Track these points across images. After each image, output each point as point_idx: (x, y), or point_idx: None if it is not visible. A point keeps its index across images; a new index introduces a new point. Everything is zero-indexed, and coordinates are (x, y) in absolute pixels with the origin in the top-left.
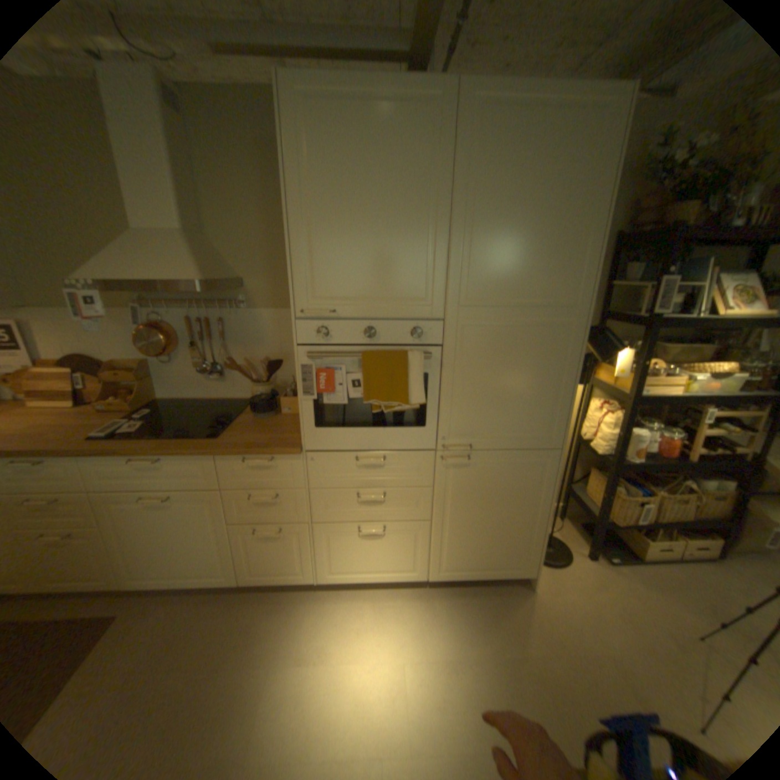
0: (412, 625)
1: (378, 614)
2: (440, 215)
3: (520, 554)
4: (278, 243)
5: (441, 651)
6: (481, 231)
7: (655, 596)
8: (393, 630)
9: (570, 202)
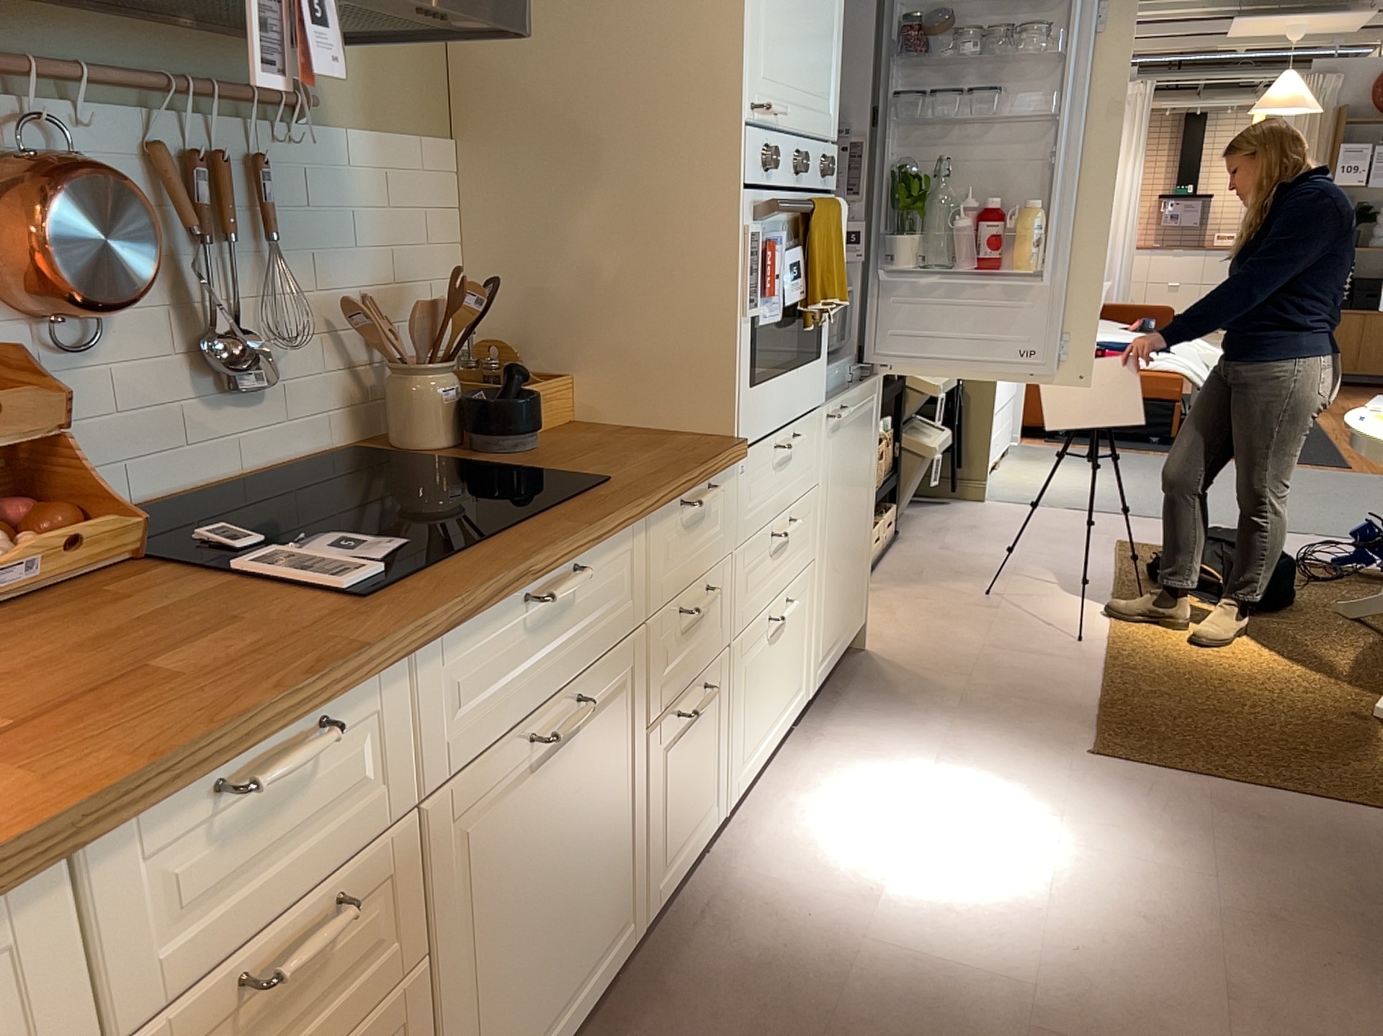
0: (857, 762)
1: (814, 789)
2: None
3: (860, 580)
4: None
5: (918, 750)
6: None
7: (918, 586)
8: (856, 782)
9: None
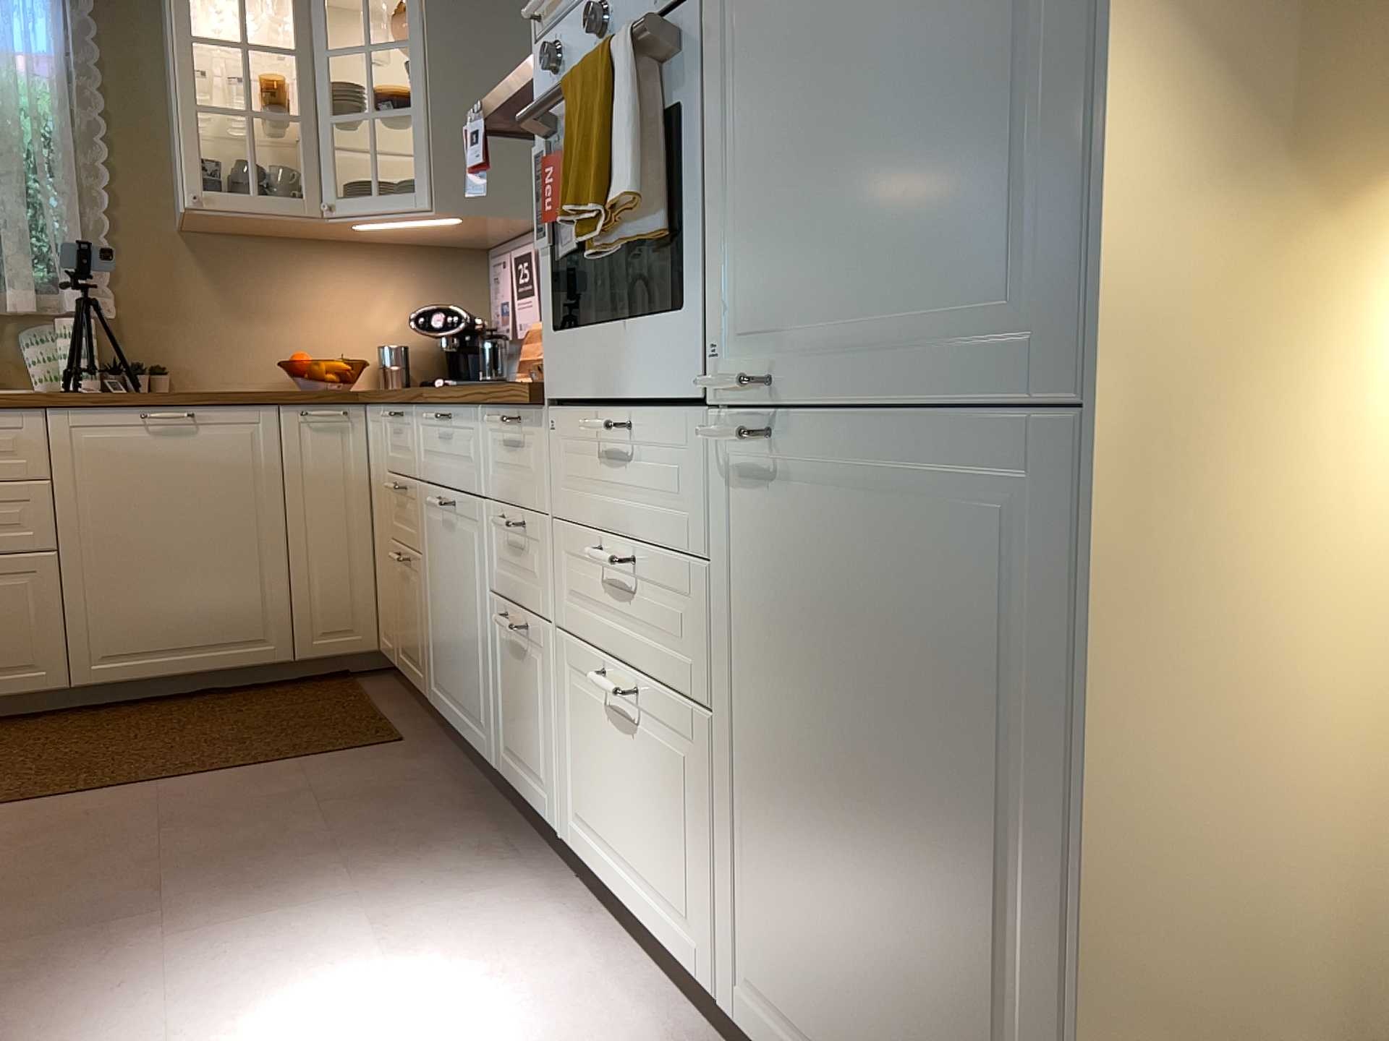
0: None
1: (581, 1002)
2: None
3: None
4: None
5: None
6: None
7: None
8: None
9: None
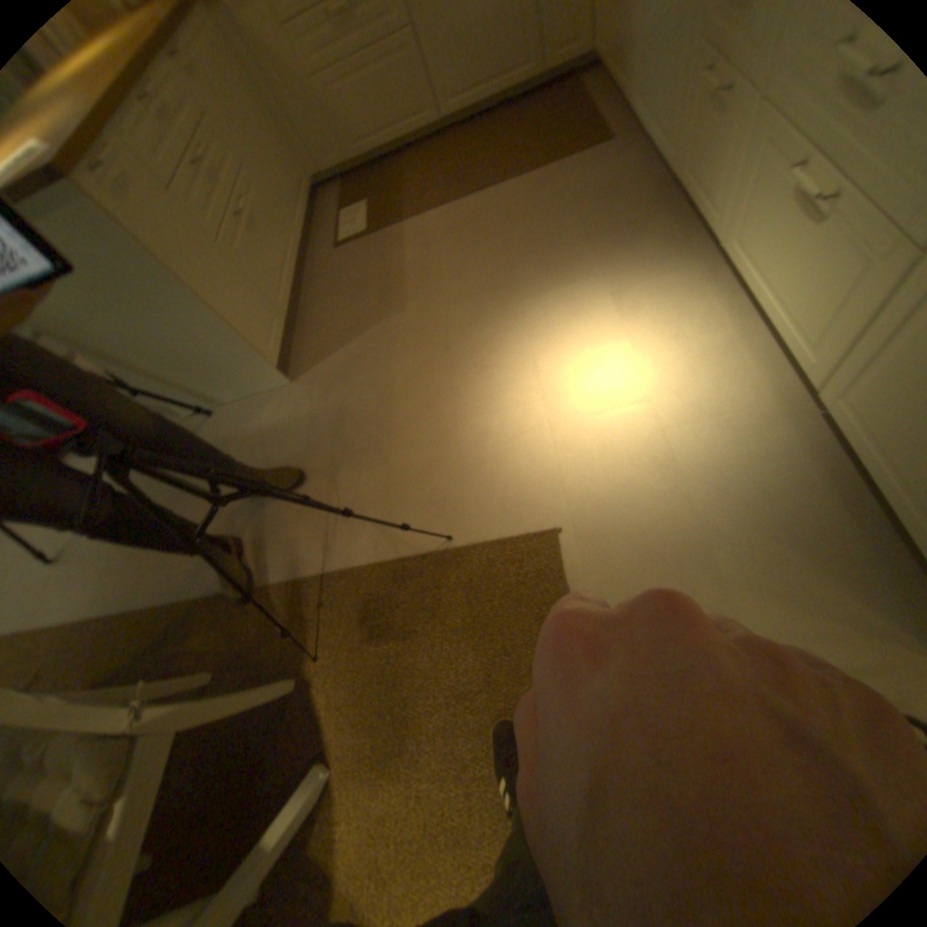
0: (724, 398)
1: (724, 348)
2: None
3: None
4: None
5: (692, 445)
6: None
7: None
8: (704, 375)
9: None
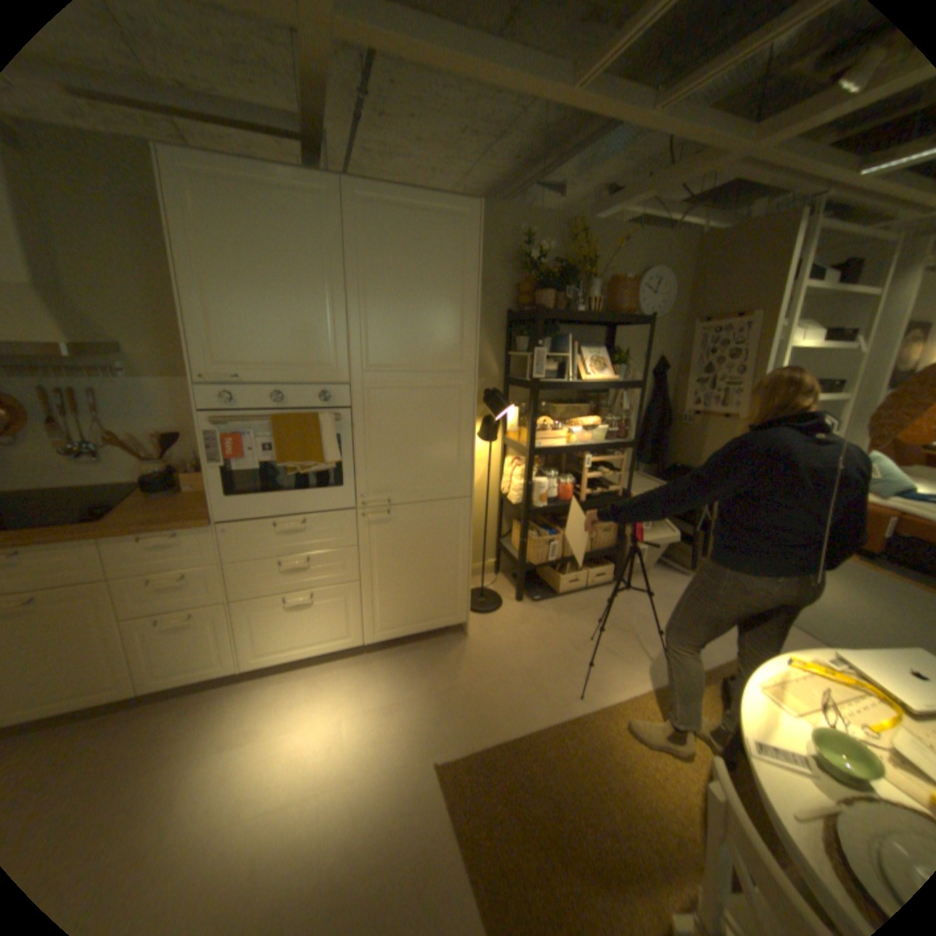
0: (348, 688)
1: (311, 688)
2: (335, 291)
3: (447, 601)
4: (163, 305)
5: (377, 701)
6: (374, 306)
7: (563, 618)
8: (328, 697)
9: (445, 287)
